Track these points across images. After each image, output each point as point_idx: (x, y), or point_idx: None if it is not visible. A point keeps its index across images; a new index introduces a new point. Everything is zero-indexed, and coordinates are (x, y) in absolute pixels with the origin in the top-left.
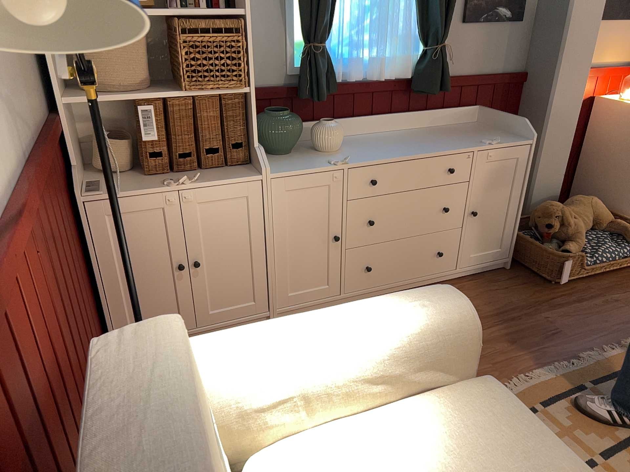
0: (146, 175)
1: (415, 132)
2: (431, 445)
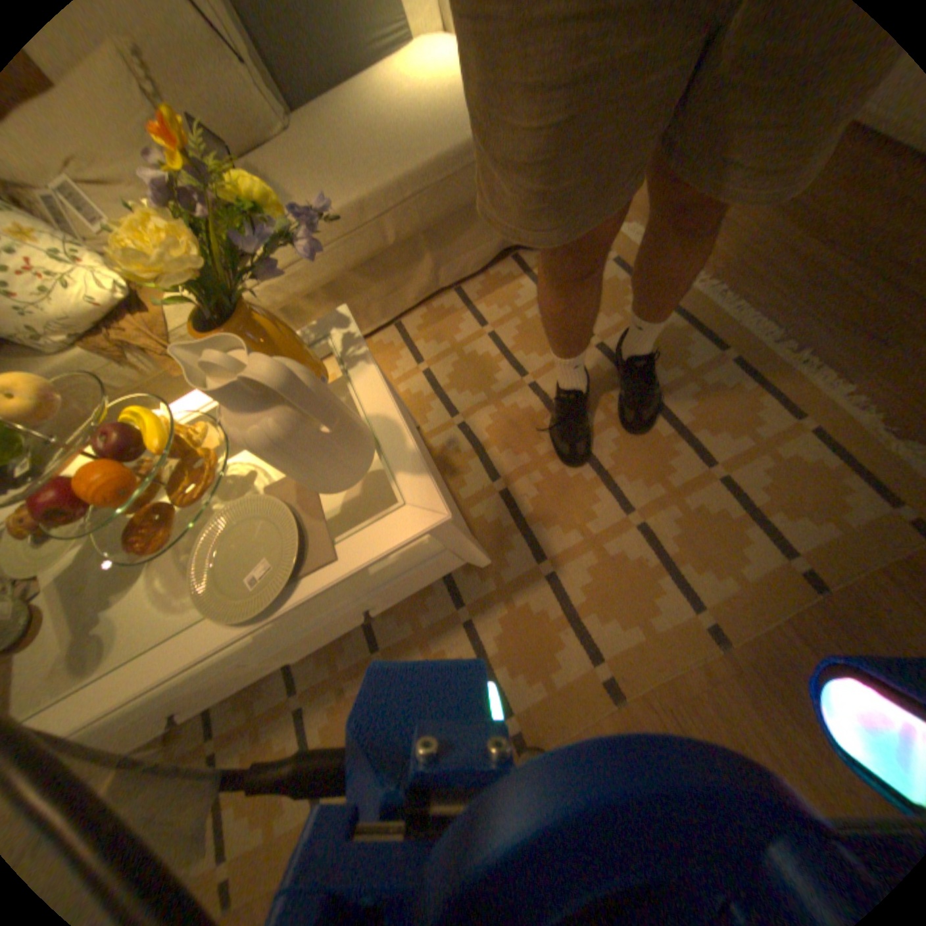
0: None
1: None
2: (449, 84)
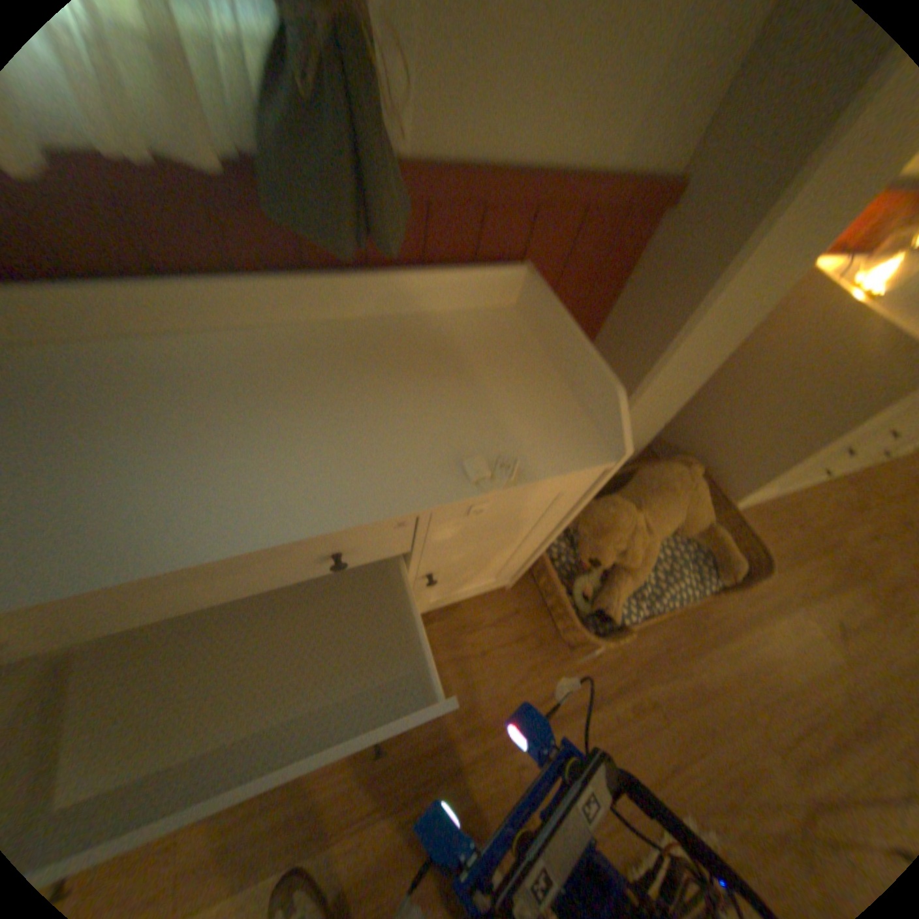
0: None
1: (309, 338)
2: None
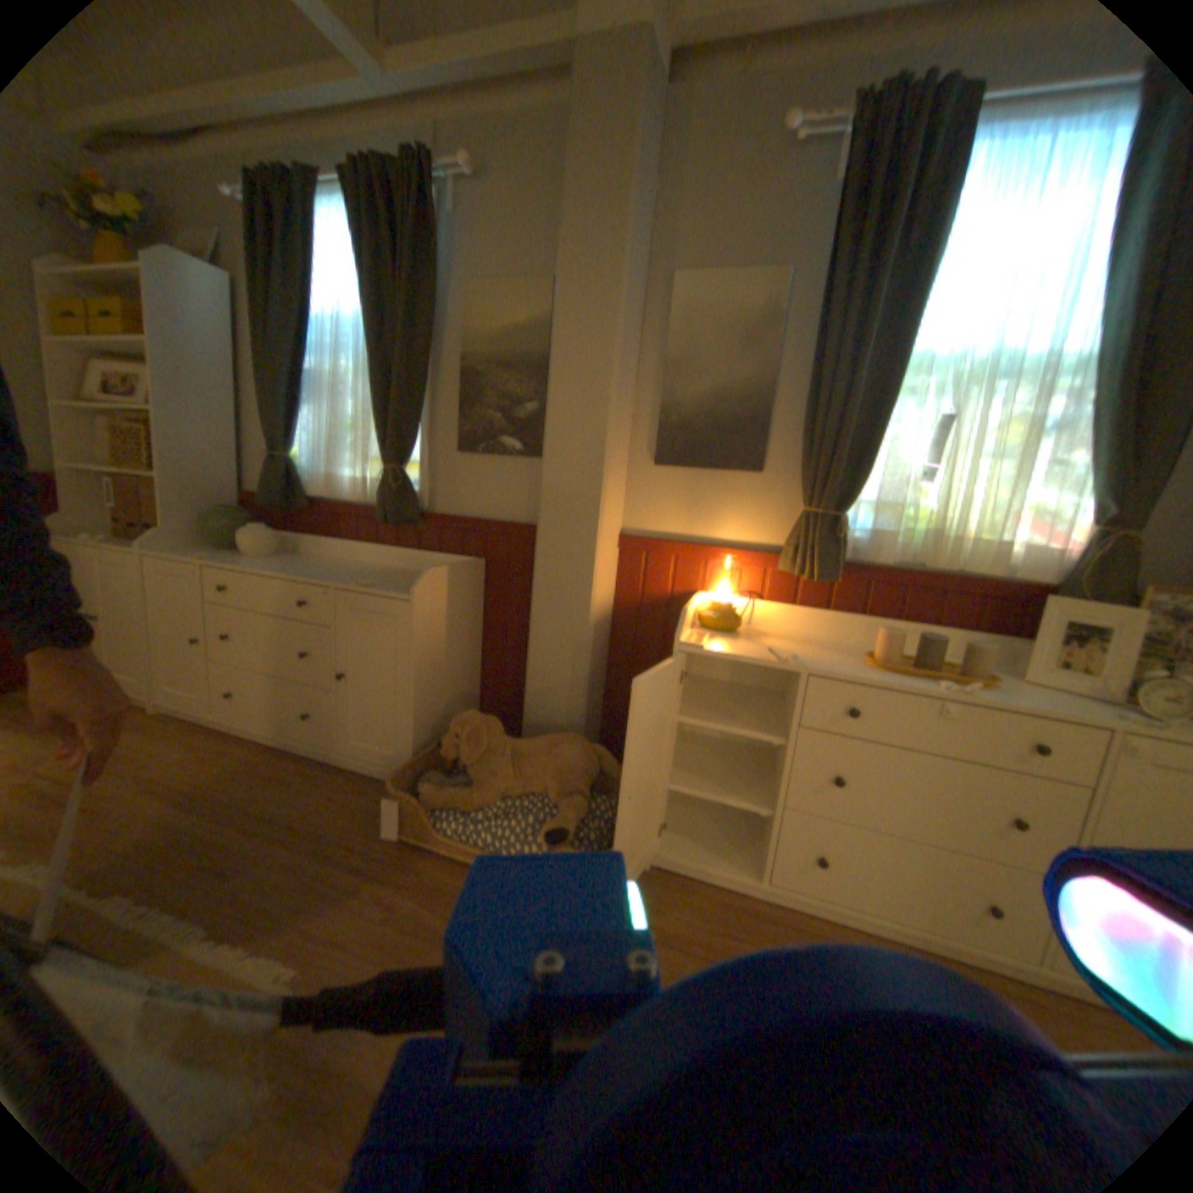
0: (113, 537)
1: (383, 570)
2: None
